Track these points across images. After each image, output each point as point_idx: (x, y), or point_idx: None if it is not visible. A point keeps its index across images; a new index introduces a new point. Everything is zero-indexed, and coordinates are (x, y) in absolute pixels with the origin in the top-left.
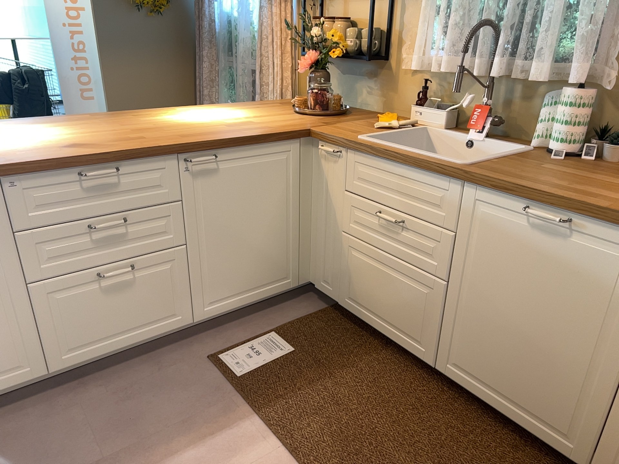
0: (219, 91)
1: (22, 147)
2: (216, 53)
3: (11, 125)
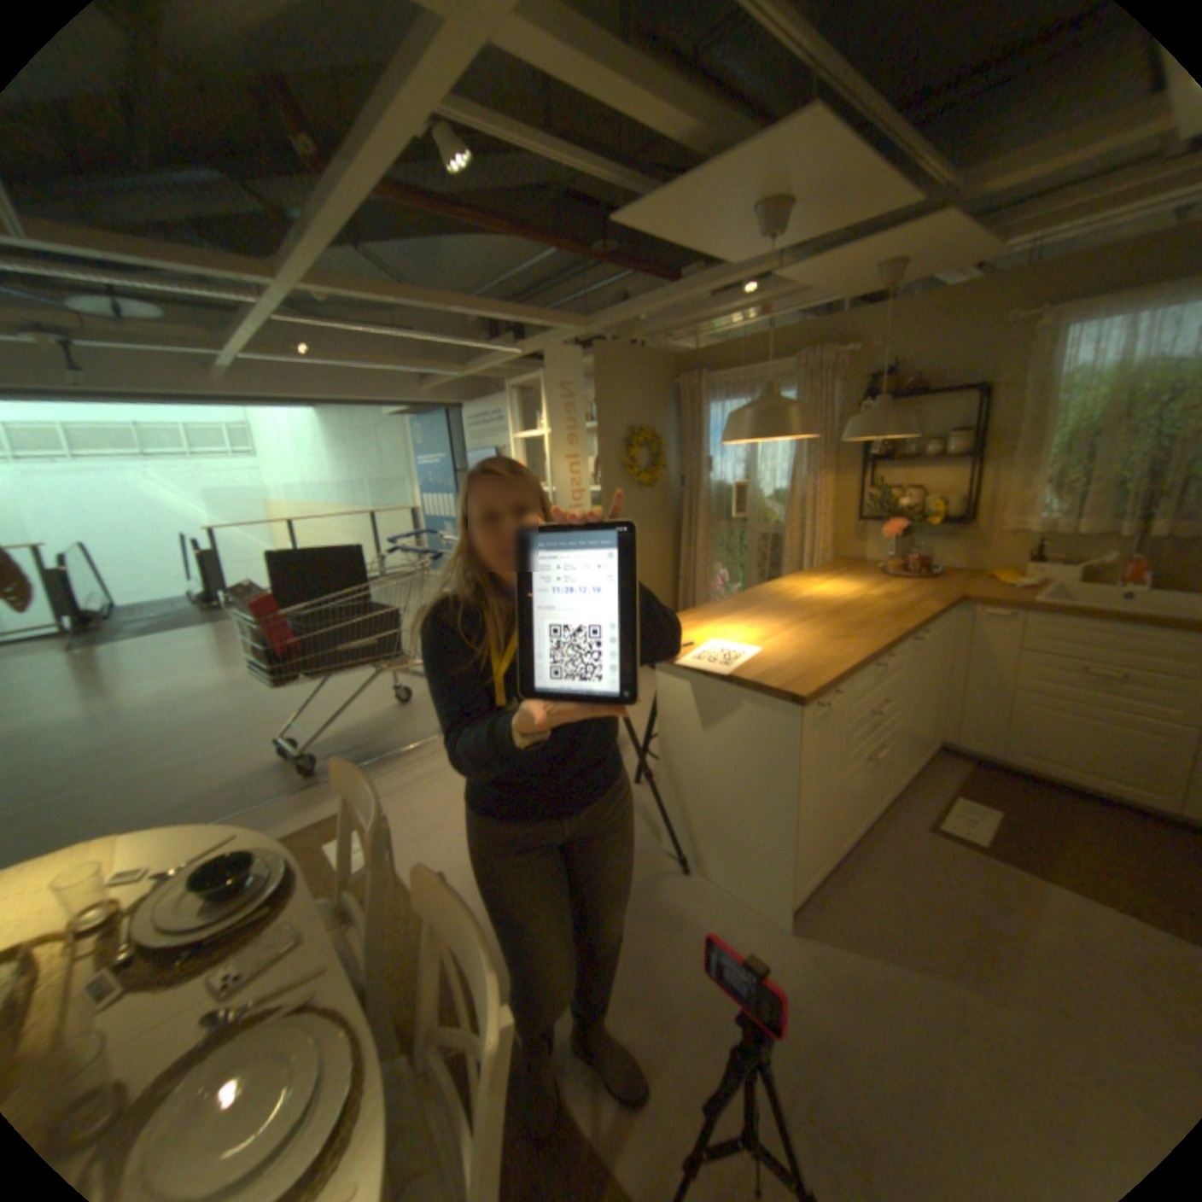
0: (711, 555)
1: (802, 644)
2: (708, 518)
3: (701, 619)
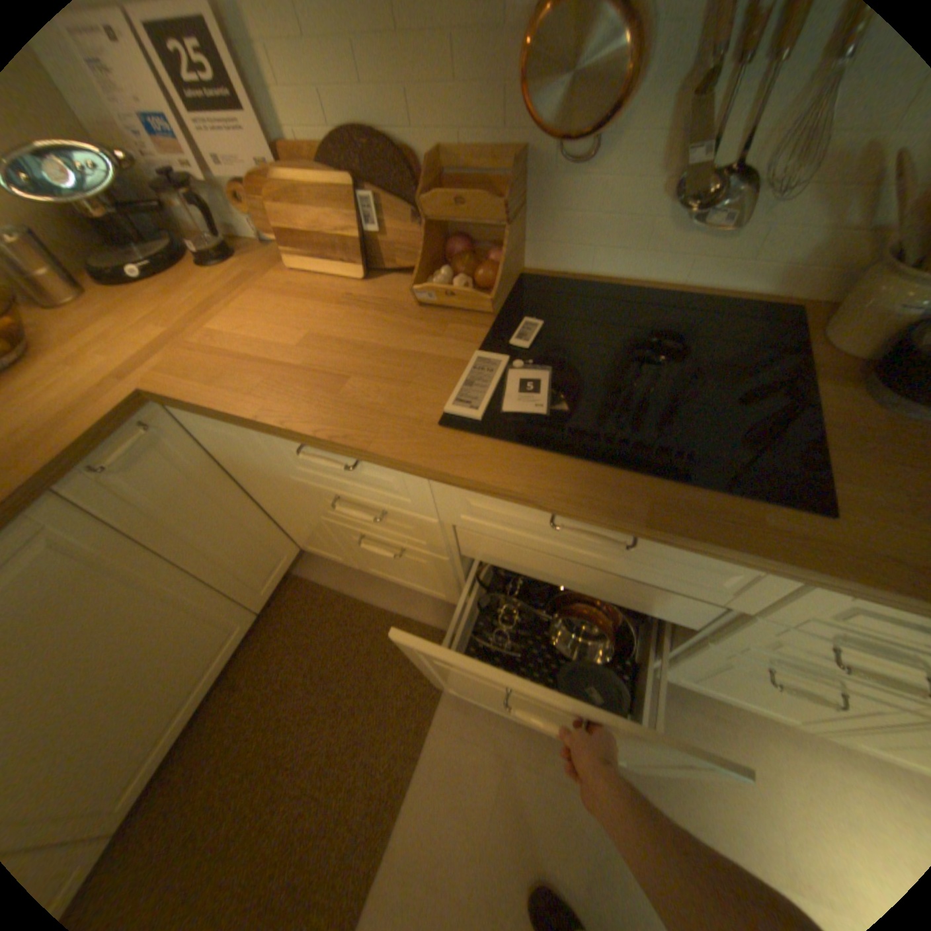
0: None
1: None
2: None
3: None
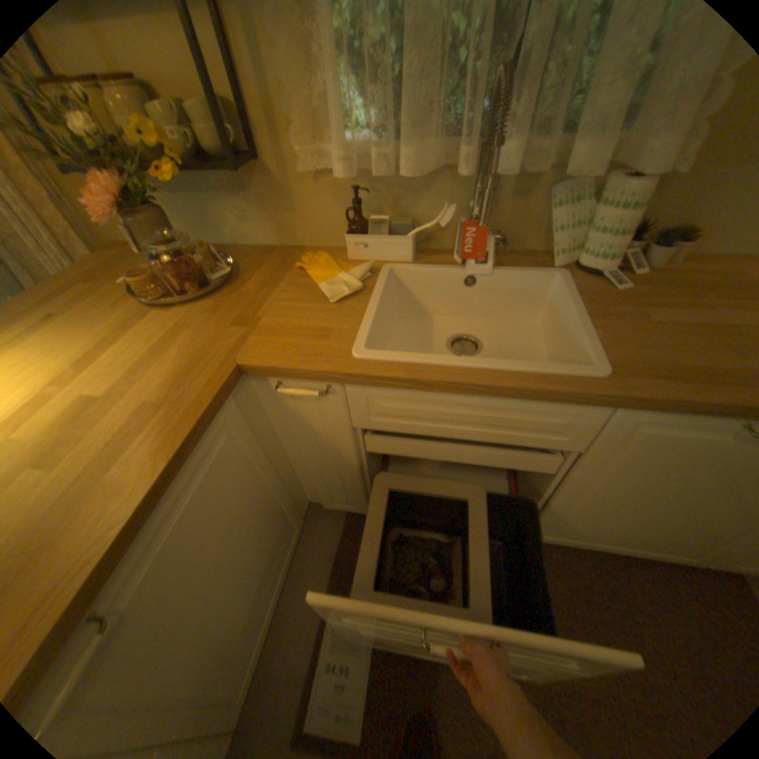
0: None
1: None
2: None
3: None
